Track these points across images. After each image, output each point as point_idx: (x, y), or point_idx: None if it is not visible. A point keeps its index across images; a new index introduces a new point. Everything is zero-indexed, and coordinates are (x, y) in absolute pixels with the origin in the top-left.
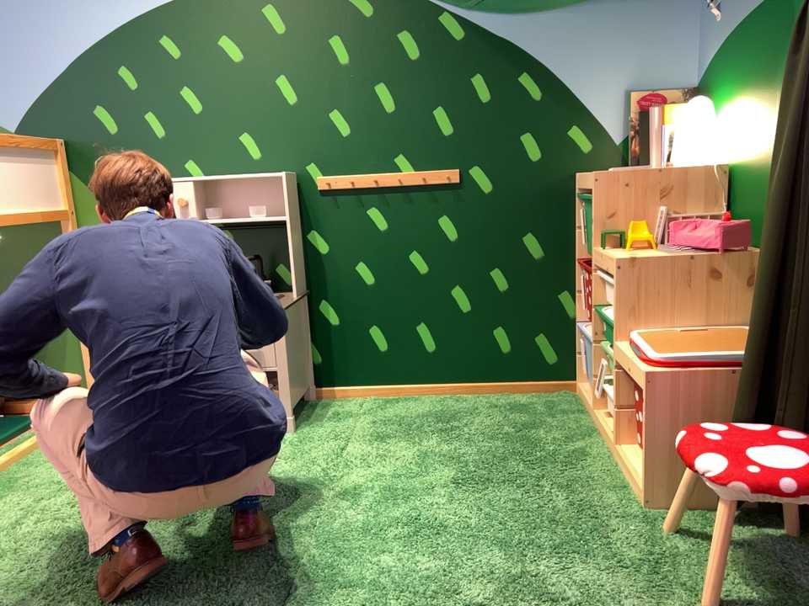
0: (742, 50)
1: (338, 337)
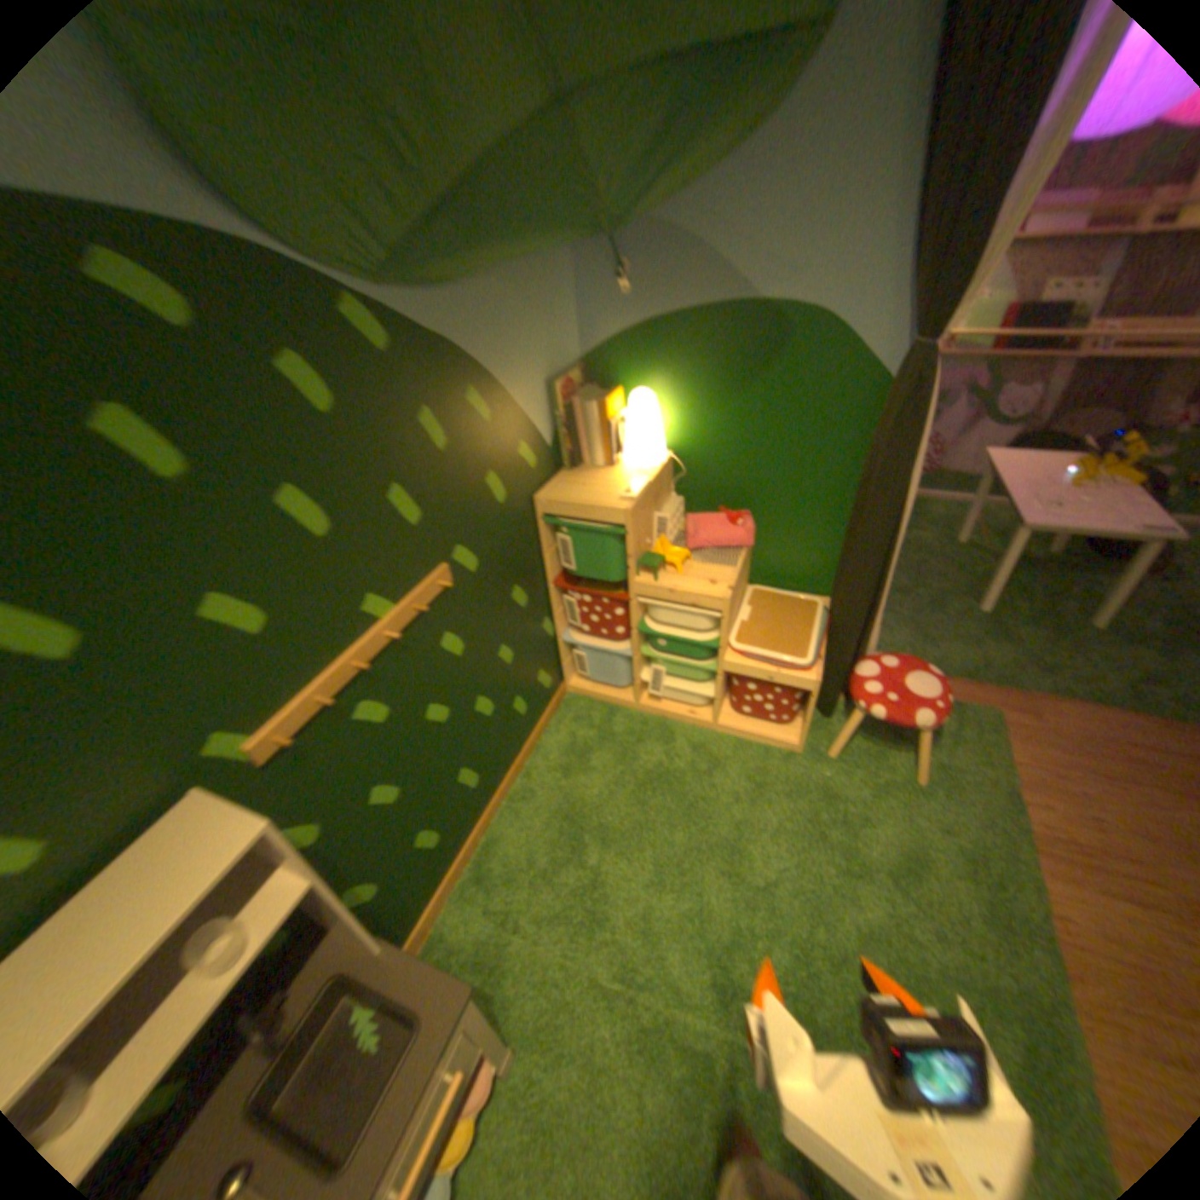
0: (686, 343)
1: (386, 899)
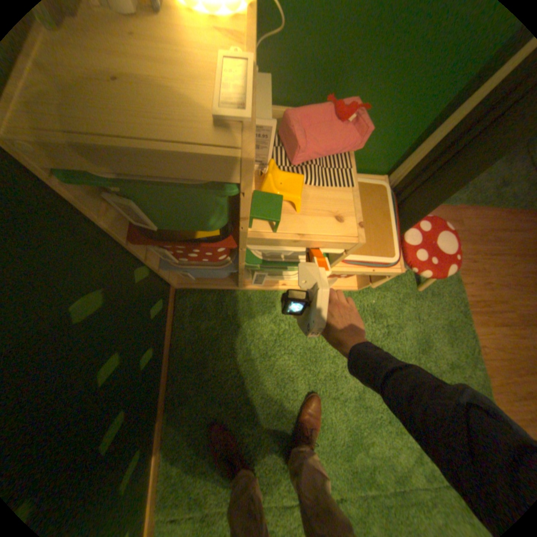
0: None
1: None
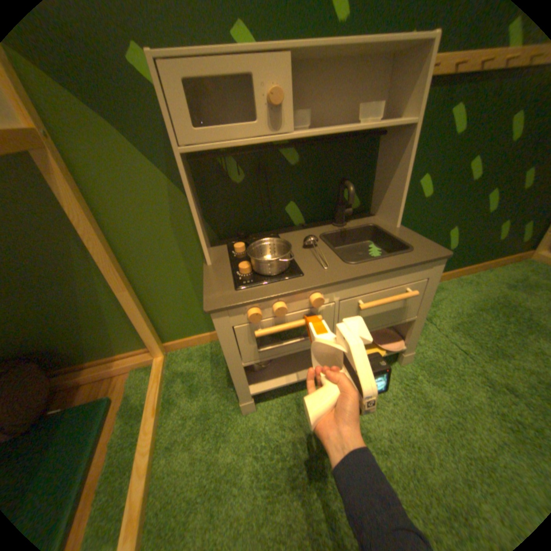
0: None
1: None
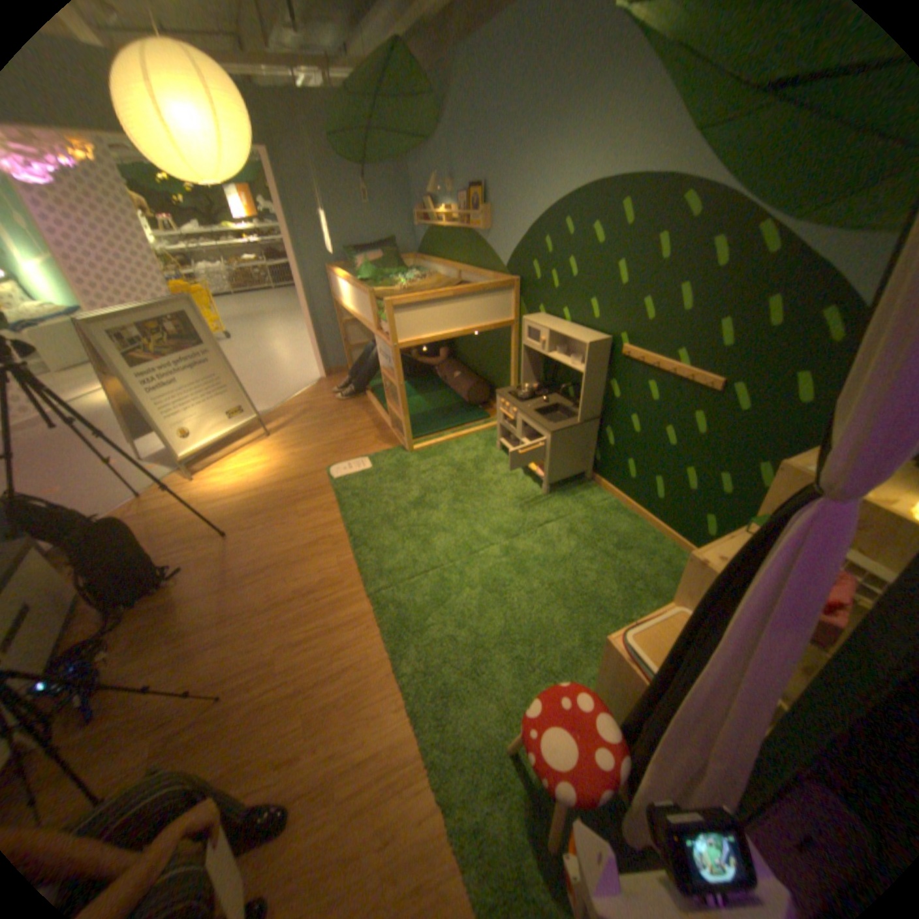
0: None
1: (609, 454)
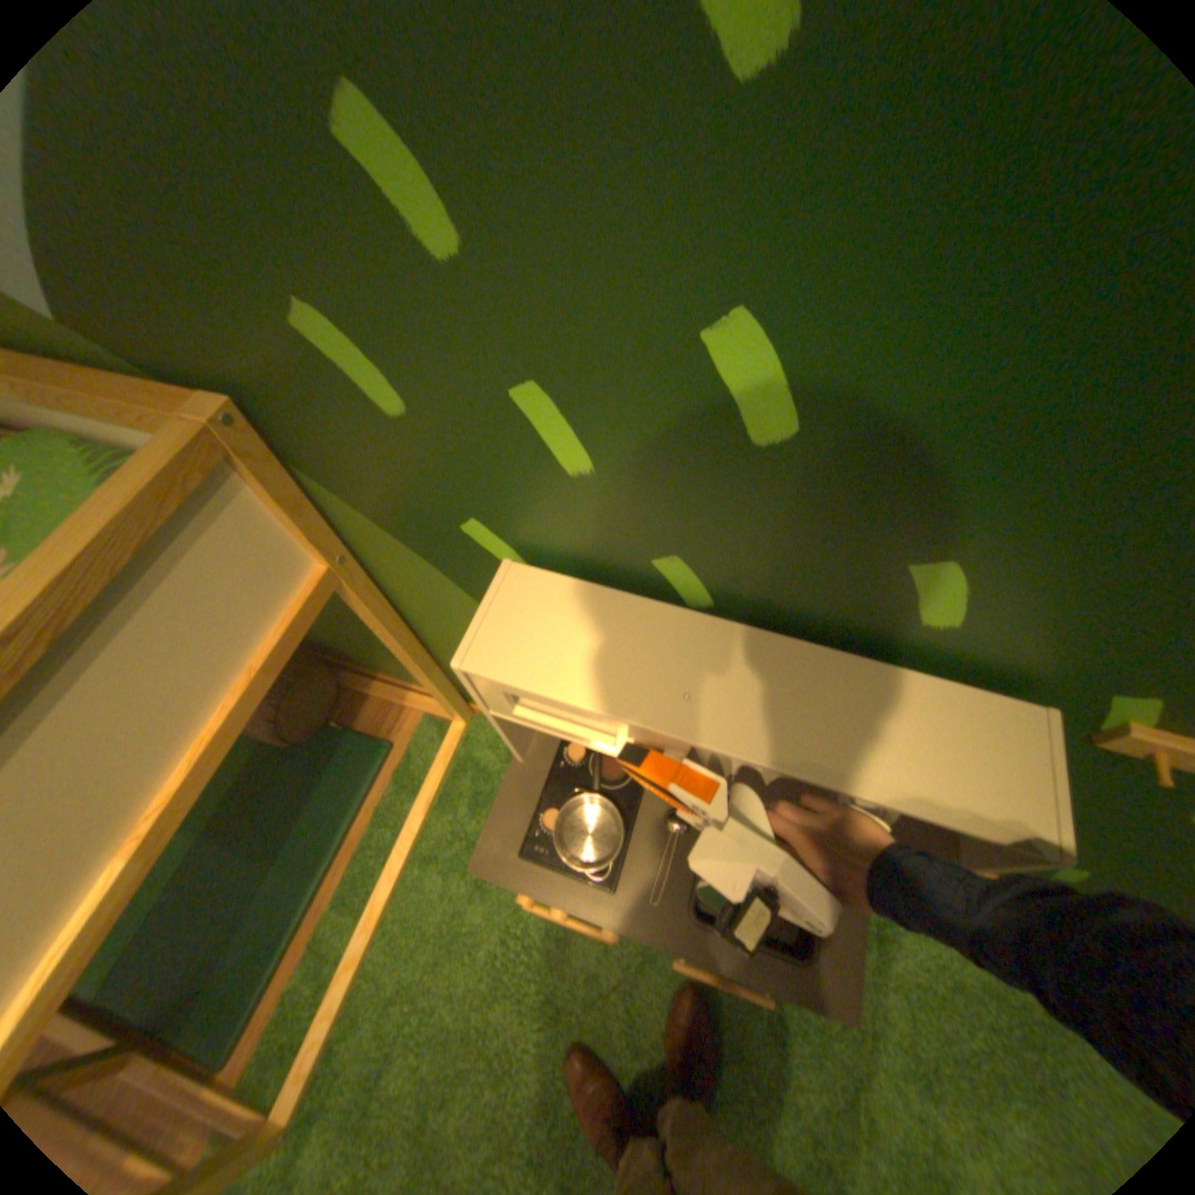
0: None
1: None
